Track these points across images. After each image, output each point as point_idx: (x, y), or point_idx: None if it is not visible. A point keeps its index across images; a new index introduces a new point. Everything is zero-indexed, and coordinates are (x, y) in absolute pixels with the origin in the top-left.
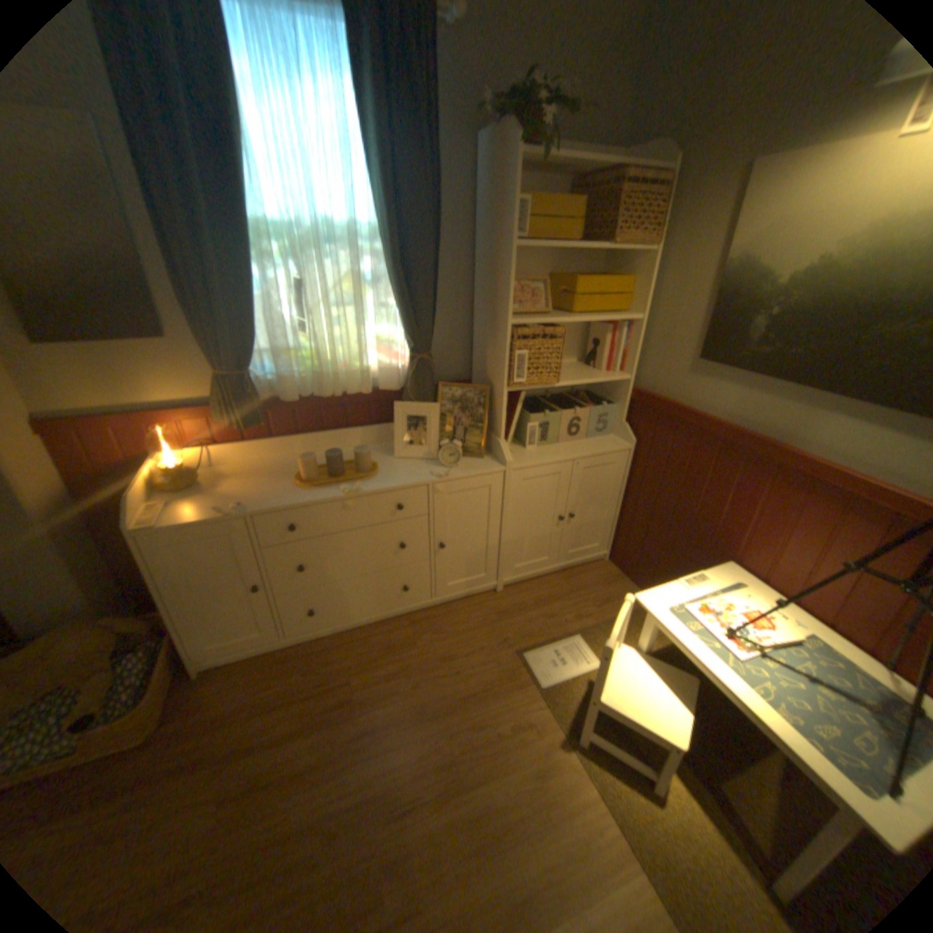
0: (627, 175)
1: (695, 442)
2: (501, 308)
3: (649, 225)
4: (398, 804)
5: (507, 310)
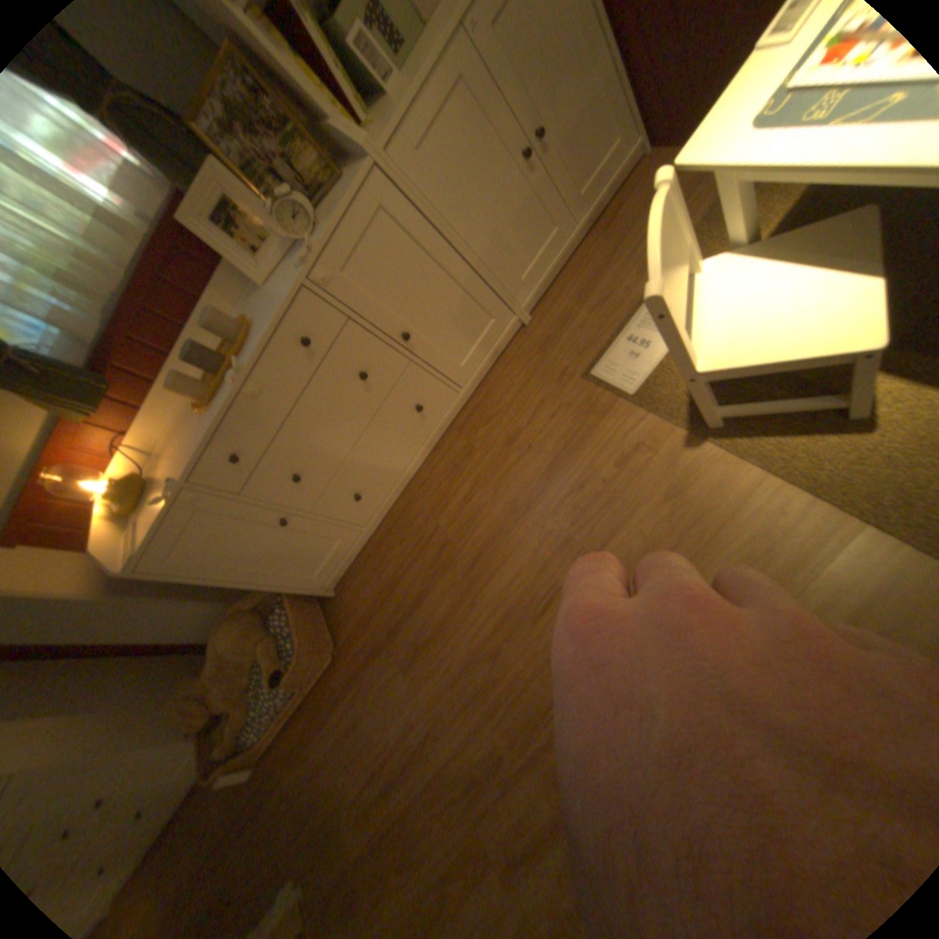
0: None
1: None
2: None
3: None
4: (531, 599)
5: None
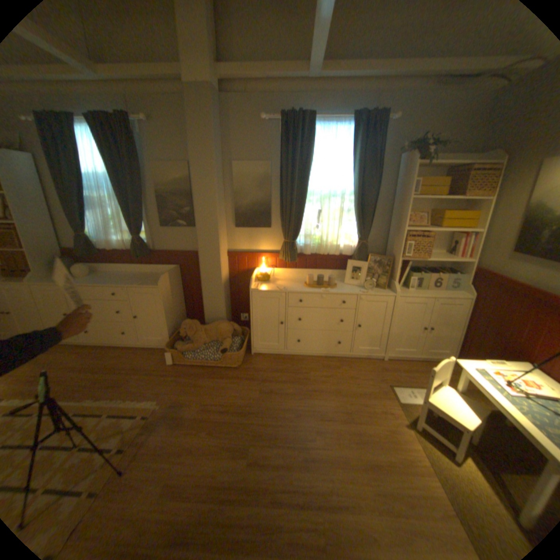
0: (477, 165)
1: (509, 295)
2: (402, 223)
3: (488, 187)
4: (325, 417)
5: (405, 223)
